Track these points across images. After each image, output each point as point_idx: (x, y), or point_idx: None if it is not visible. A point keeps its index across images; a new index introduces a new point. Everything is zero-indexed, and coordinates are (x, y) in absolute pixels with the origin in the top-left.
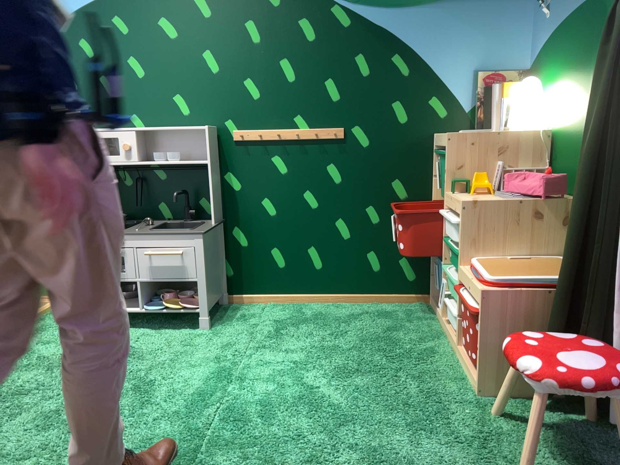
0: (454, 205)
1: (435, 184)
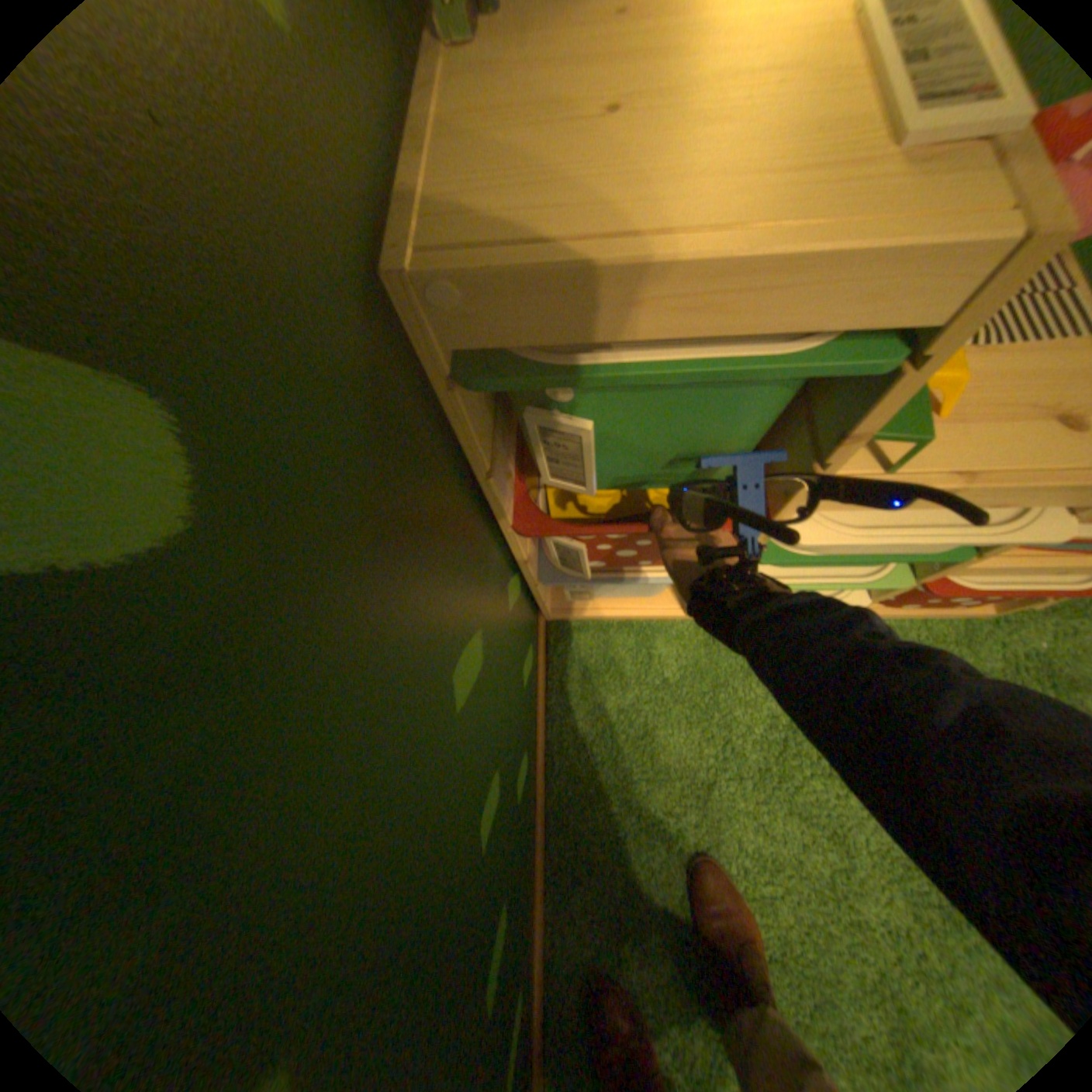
0: (975, 494)
1: (505, 476)
